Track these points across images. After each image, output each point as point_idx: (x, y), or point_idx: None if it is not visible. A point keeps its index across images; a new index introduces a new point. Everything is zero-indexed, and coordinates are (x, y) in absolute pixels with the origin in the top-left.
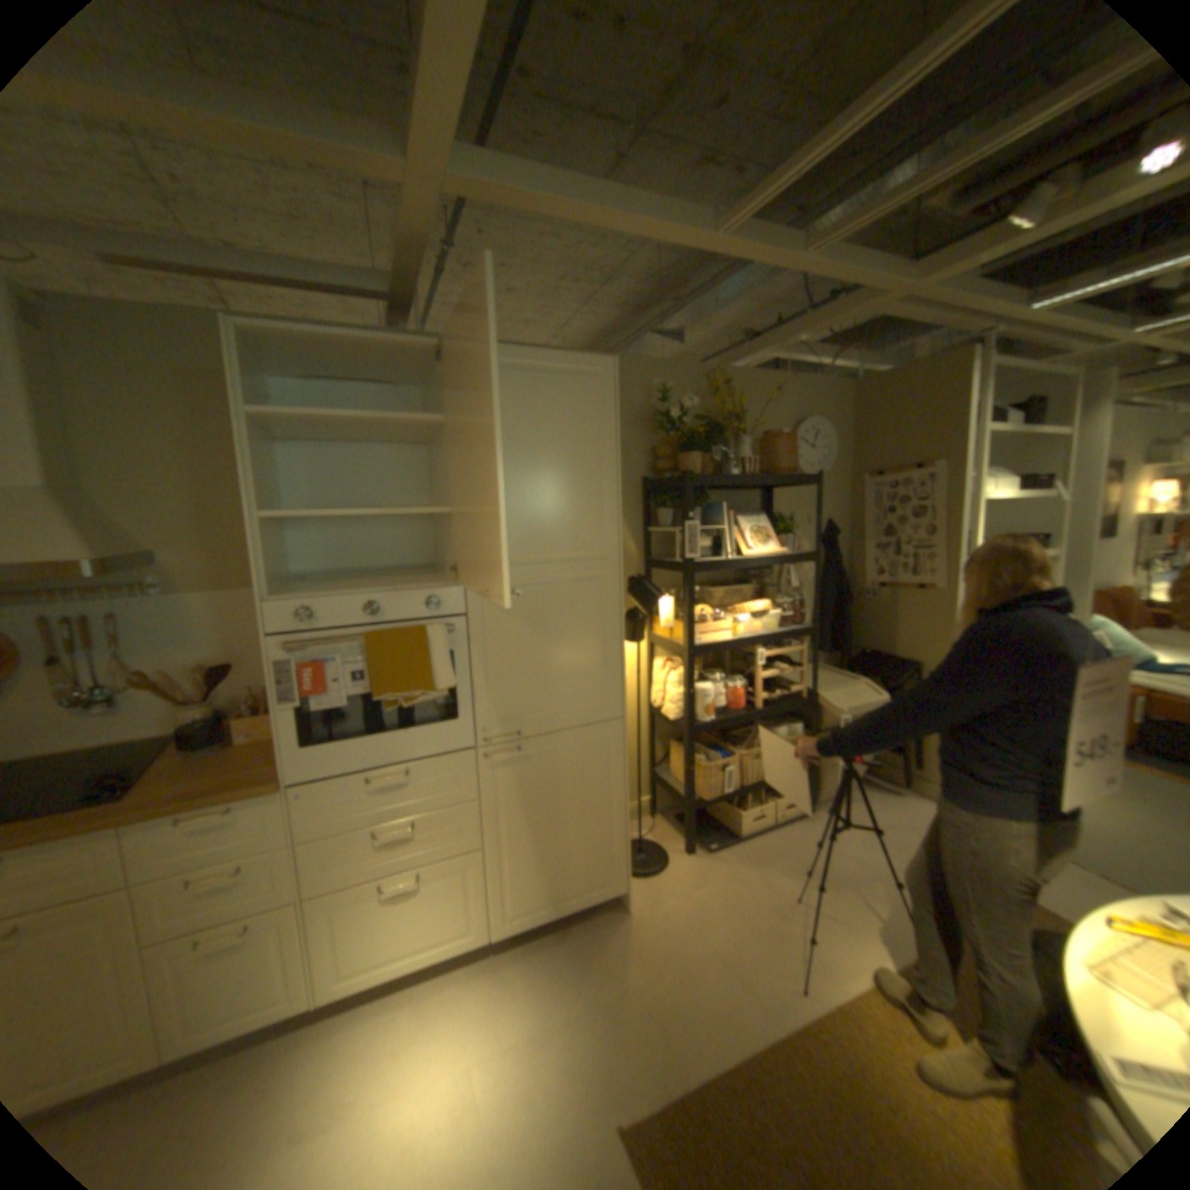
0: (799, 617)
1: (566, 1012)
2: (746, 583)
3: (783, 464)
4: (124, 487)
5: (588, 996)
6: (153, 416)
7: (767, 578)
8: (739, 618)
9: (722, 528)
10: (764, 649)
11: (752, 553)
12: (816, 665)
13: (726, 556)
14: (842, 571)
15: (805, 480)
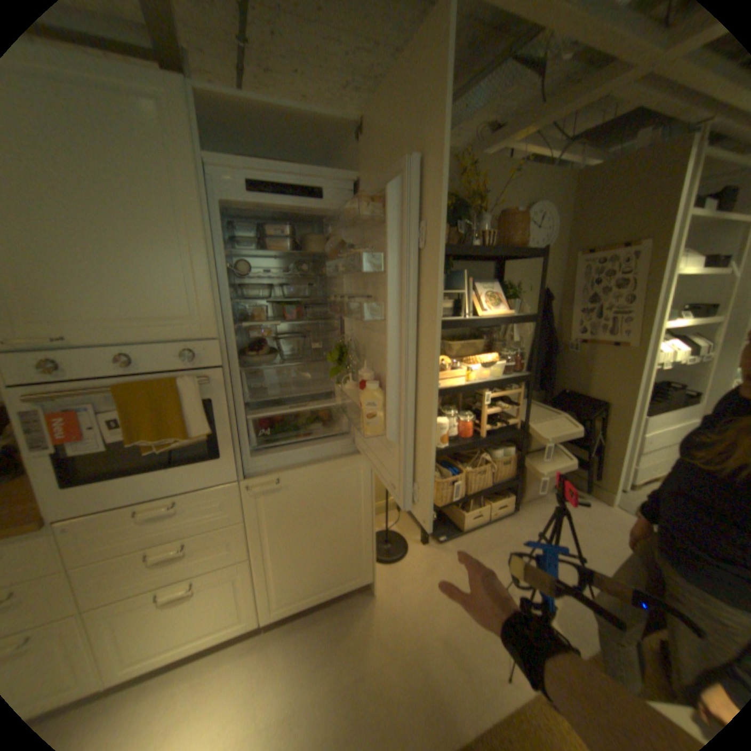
0: (519, 366)
1: (313, 690)
2: (478, 338)
3: (516, 239)
4: None
5: (334, 674)
6: None
7: (495, 334)
8: (471, 367)
9: (462, 292)
10: (489, 391)
11: (485, 314)
12: (529, 404)
13: (464, 315)
14: (552, 329)
15: (533, 253)
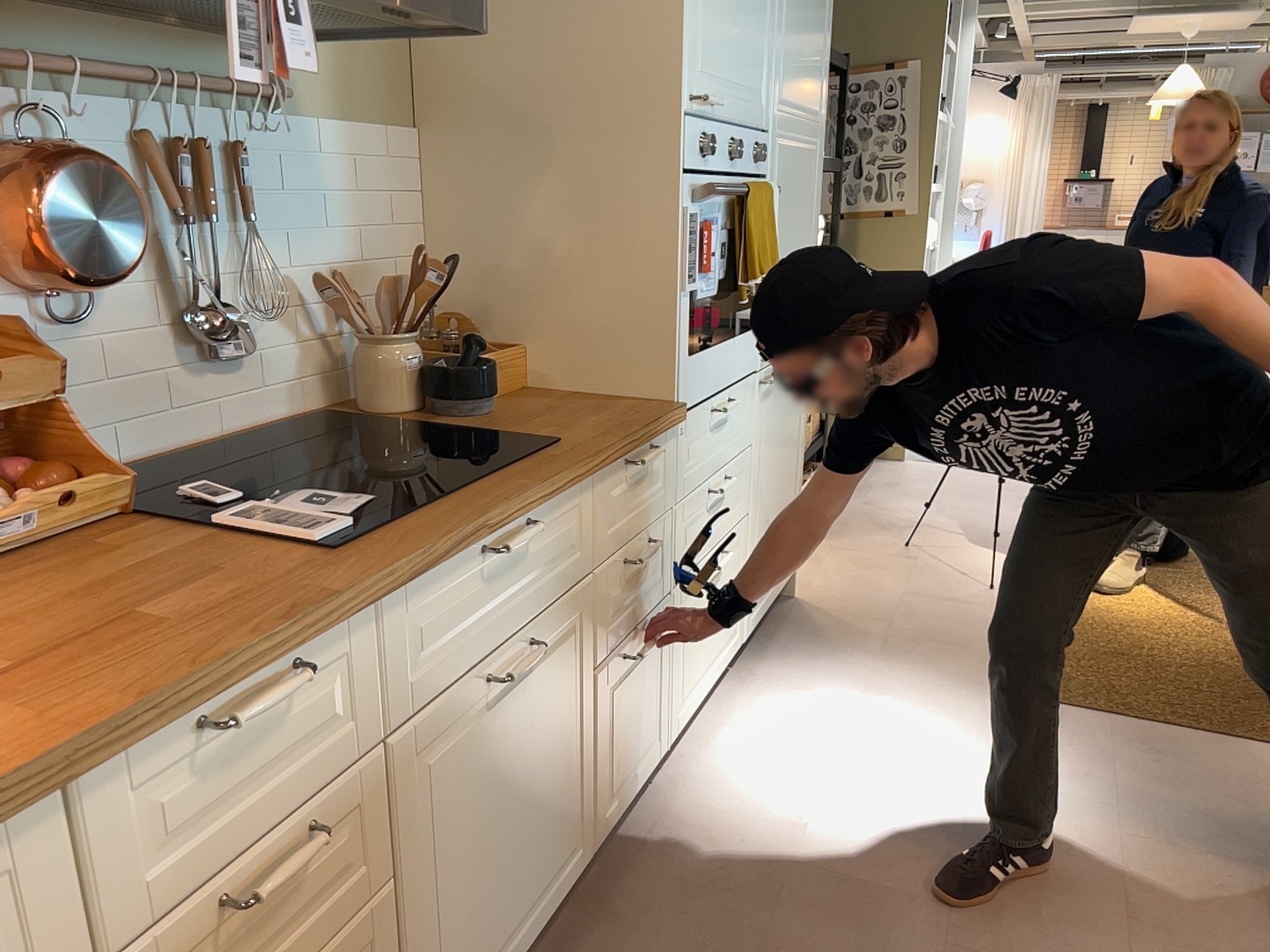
0: None
1: (856, 665)
2: None
3: None
4: None
5: (855, 650)
6: None
7: None
8: None
9: None
10: None
11: None
12: None
13: None
14: None
15: None
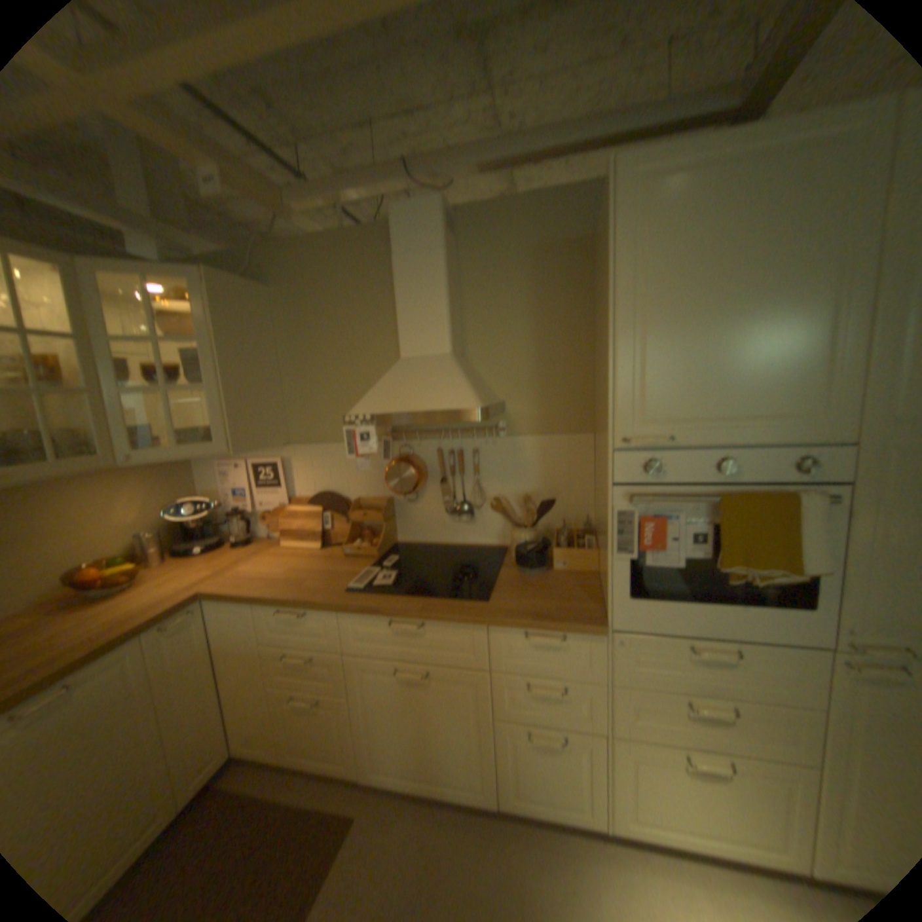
0: None
1: None
2: None
3: None
4: (490, 349)
5: None
6: (512, 288)
7: None
8: None
9: None
10: None
11: None
12: None
13: None
14: None
15: None
